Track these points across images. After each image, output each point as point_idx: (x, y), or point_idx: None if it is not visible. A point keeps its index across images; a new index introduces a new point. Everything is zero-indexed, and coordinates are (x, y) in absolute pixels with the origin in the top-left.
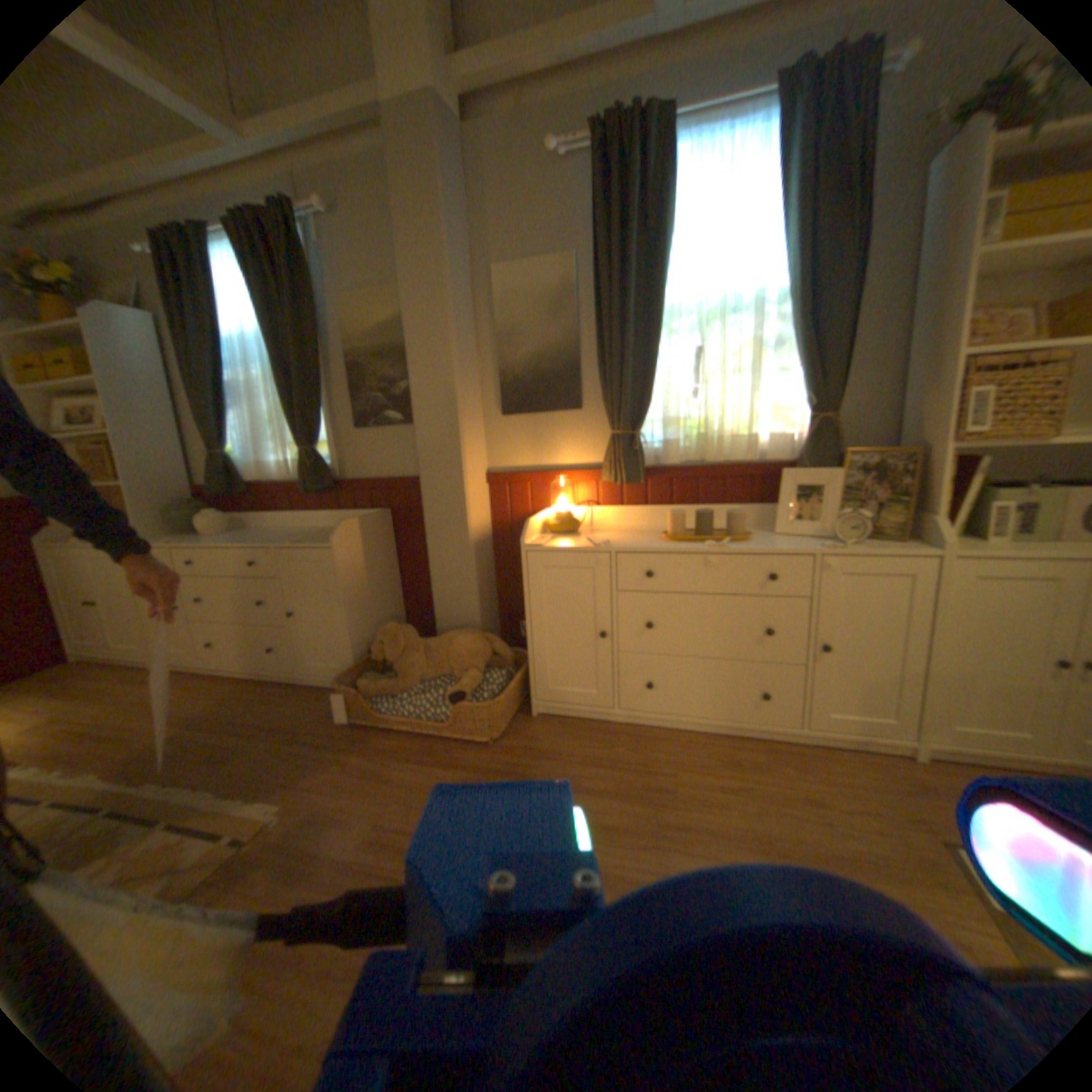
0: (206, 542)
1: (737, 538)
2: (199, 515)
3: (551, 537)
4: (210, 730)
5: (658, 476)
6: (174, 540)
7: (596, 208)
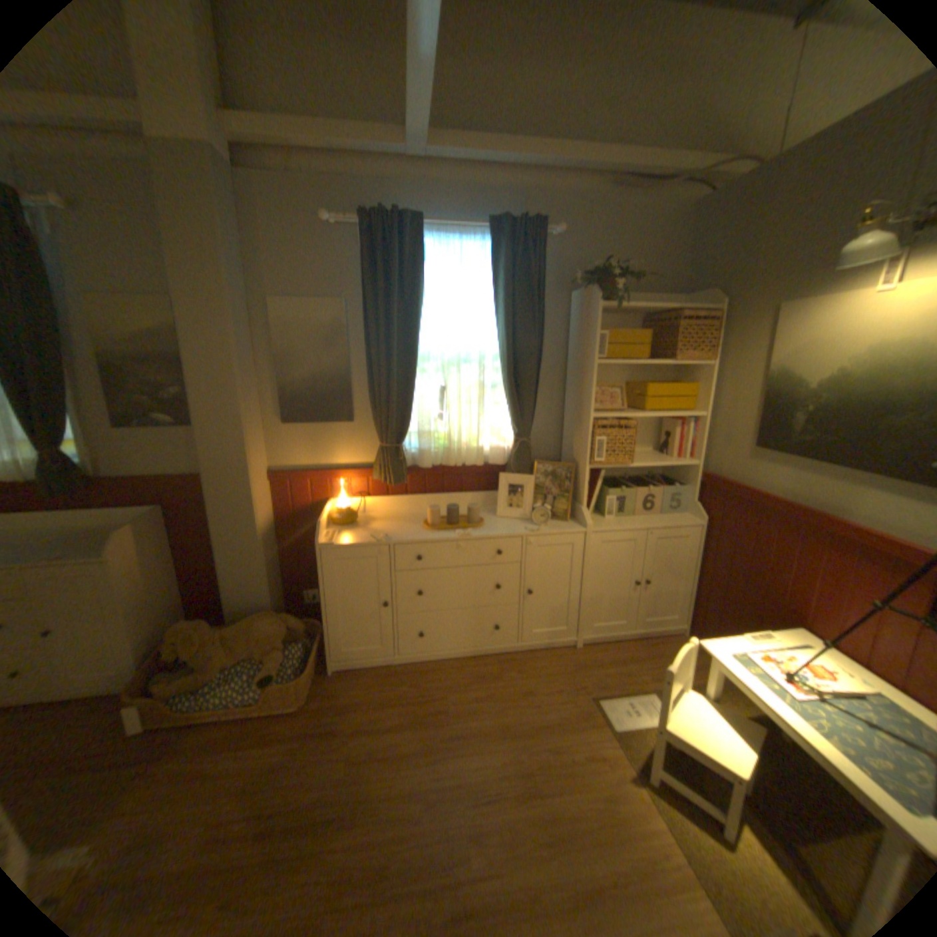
0: None
1: (475, 526)
2: None
3: (336, 532)
4: None
5: (415, 474)
6: None
7: (363, 275)
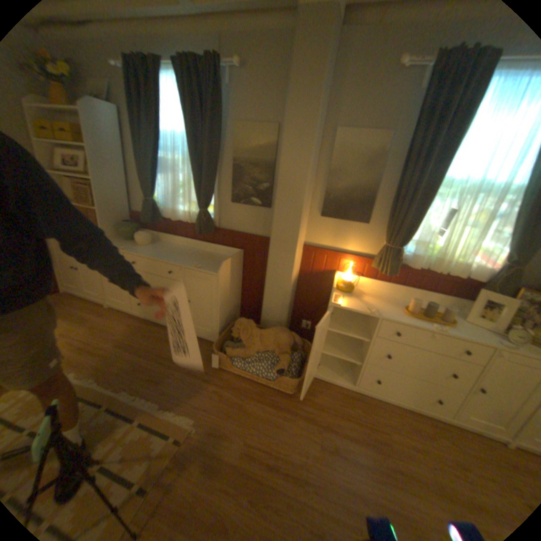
0: (143, 253)
1: (451, 325)
2: (138, 233)
3: (341, 296)
4: (145, 357)
5: (403, 270)
6: (126, 248)
7: (420, 110)
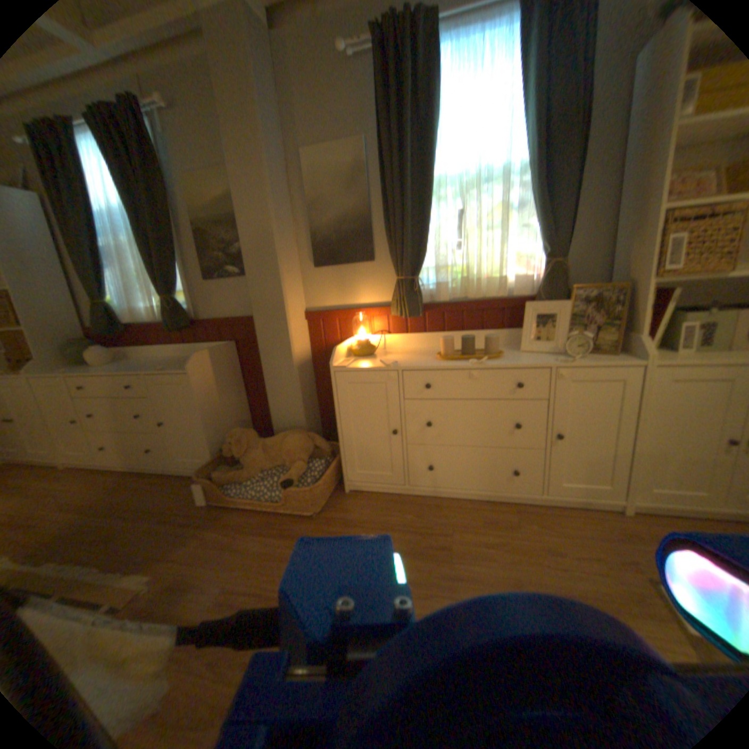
0: (92, 372)
1: (493, 356)
2: (88, 350)
3: (354, 359)
4: (102, 515)
5: (433, 310)
6: (68, 371)
7: (378, 99)
